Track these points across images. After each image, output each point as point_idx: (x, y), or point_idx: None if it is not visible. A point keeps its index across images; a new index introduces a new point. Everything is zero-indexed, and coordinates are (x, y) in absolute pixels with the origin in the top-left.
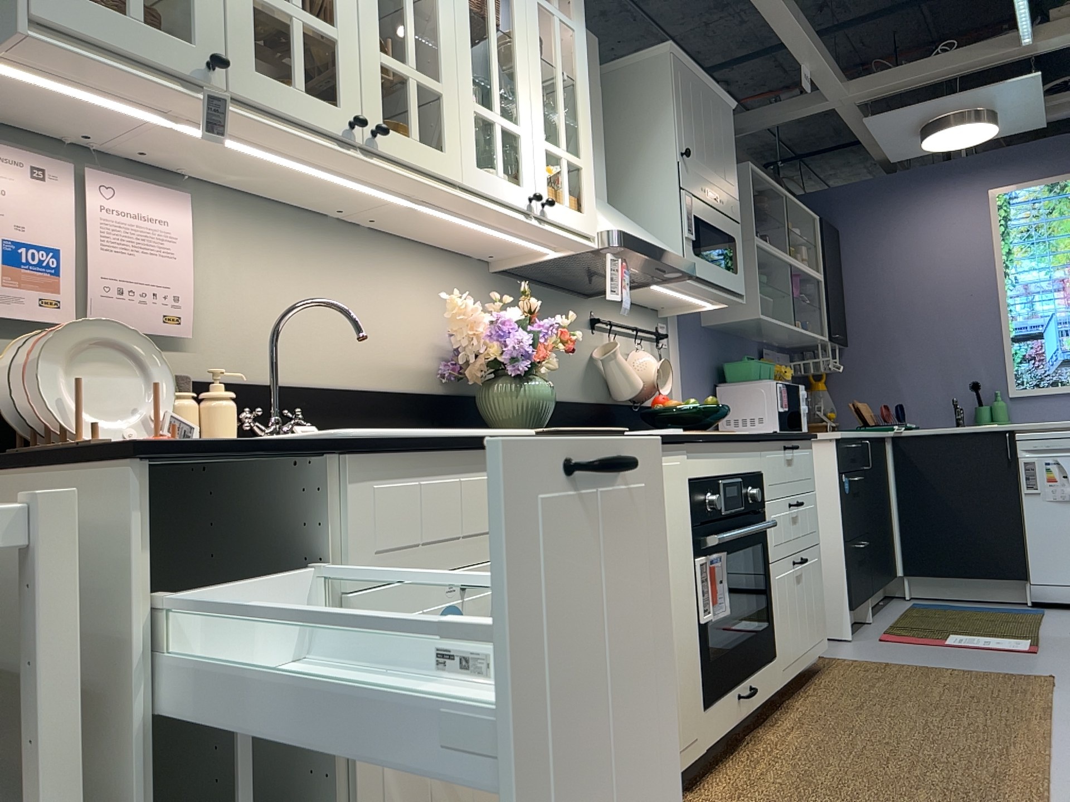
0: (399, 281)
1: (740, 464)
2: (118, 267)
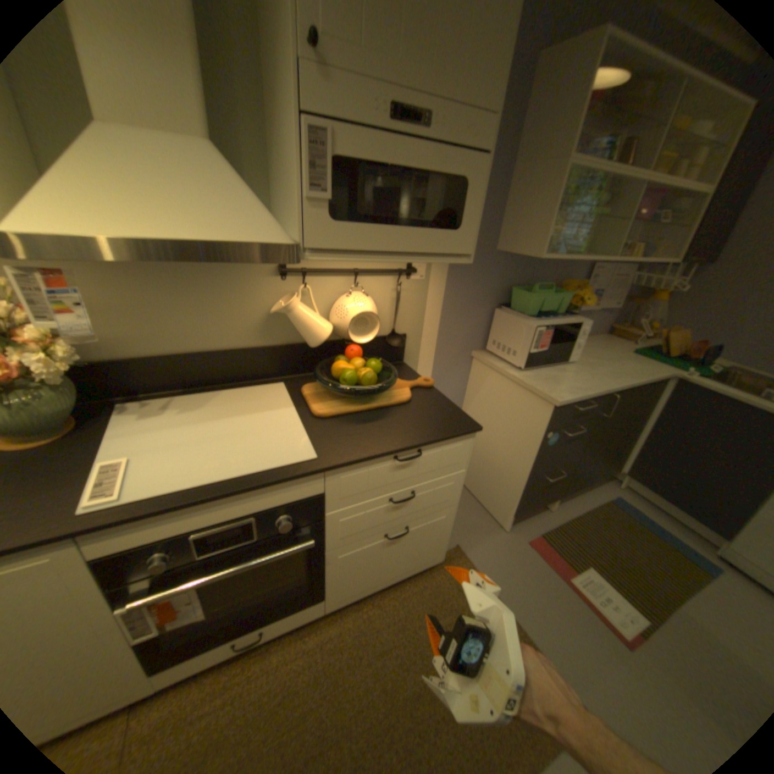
0: None
1: (254, 505)
2: None
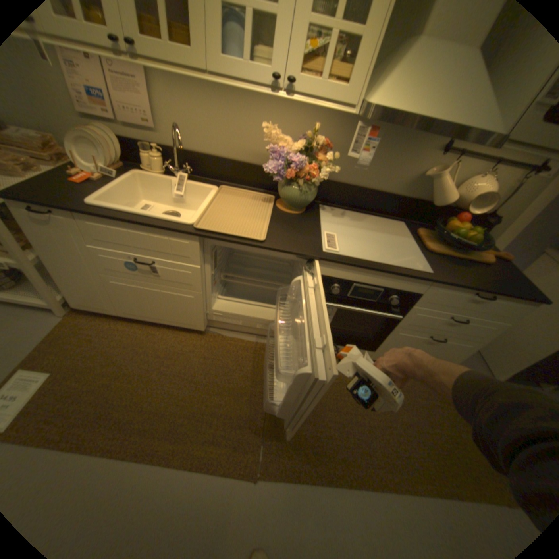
0: (264, 106)
1: (389, 283)
2: (120, 98)
